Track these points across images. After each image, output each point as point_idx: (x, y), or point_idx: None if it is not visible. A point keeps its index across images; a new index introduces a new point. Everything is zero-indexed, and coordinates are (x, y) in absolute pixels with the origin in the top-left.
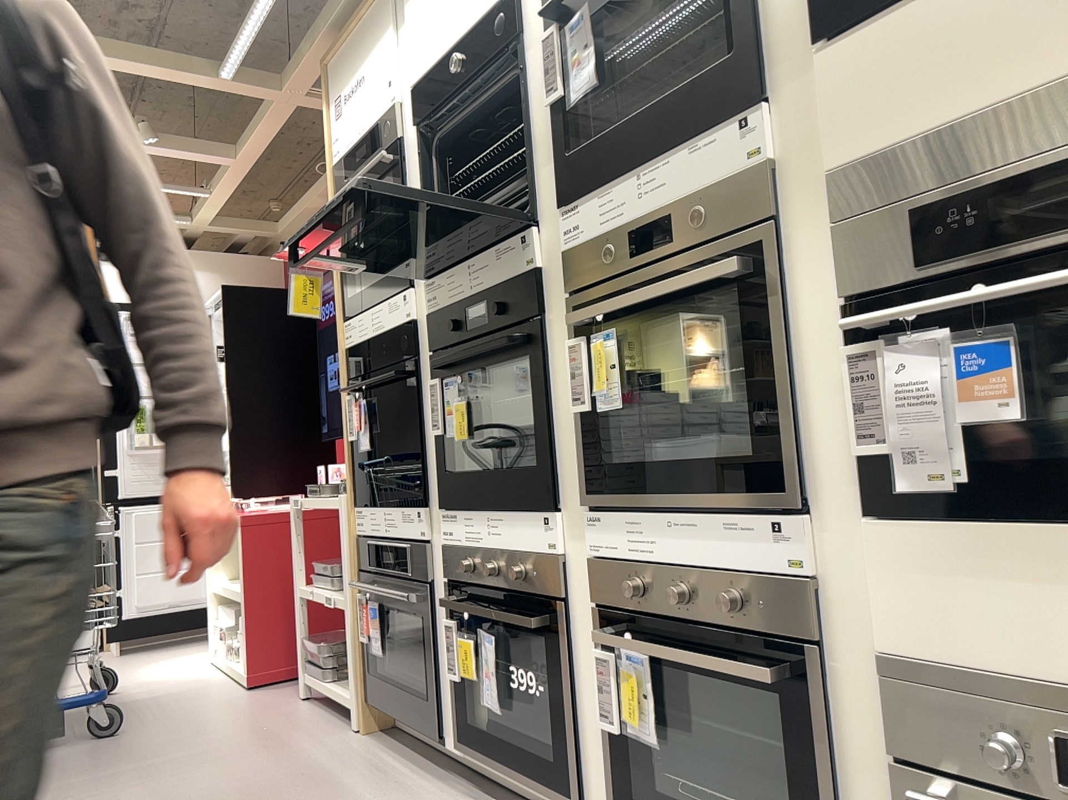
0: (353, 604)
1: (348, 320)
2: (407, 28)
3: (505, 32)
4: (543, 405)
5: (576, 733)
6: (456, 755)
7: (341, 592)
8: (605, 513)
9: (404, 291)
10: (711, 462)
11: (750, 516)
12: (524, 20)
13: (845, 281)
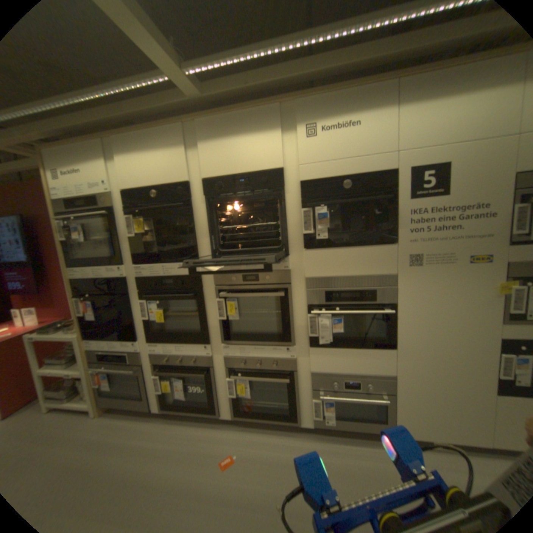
0: (85, 377)
1: (68, 268)
2: (113, 163)
3: (182, 194)
4: (203, 316)
5: (215, 400)
6: (151, 414)
7: (69, 372)
8: (229, 346)
9: (115, 266)
10: (267, 335)
11: (279, 347)
12: (192, 194)
13: (308, 302)
